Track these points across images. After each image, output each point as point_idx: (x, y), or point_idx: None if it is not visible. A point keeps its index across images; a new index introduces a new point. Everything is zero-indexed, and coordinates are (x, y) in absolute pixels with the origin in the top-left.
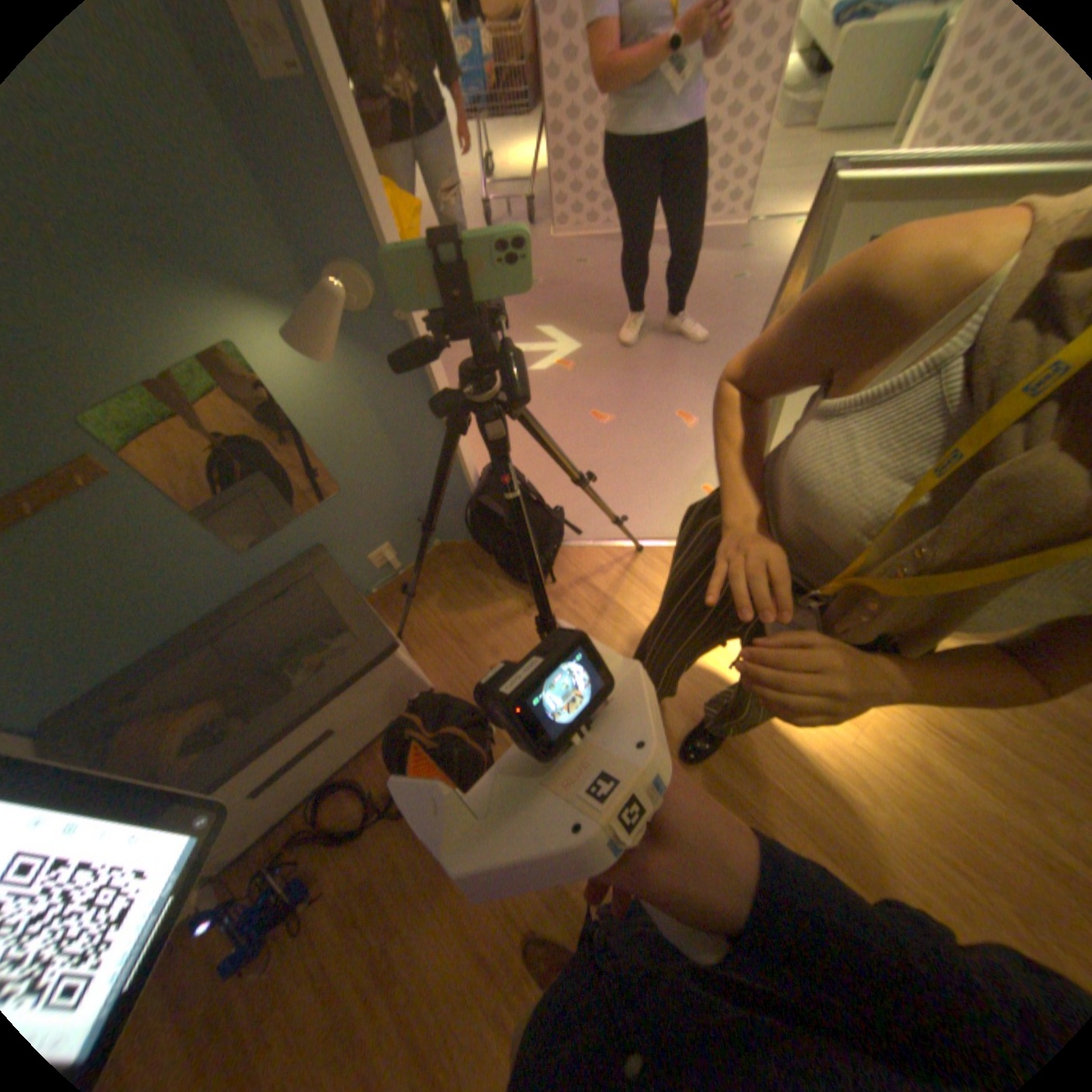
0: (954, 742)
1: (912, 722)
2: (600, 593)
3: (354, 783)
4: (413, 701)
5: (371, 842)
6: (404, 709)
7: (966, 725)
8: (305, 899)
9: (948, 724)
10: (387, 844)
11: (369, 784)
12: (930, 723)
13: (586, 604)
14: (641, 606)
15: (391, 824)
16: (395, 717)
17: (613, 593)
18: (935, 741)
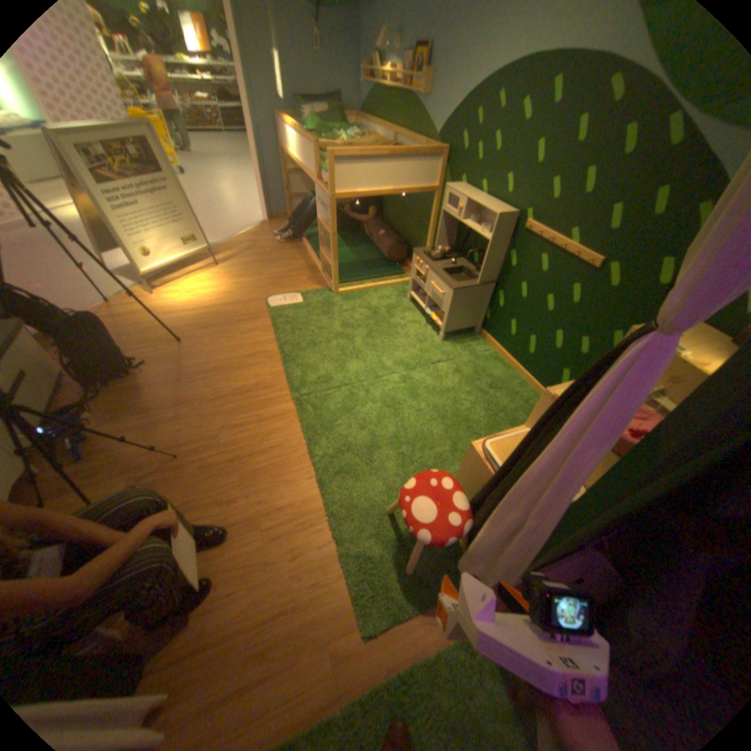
0: (236, 277)
1: (225, 280)
2: (103, 317)
3: (58, 410)
4: (54, 373)
5: (91, 408)
6: (52, 377)
7: (236, 274)
8: (82, 435)
9: (232, 276)
10: (99, 402)
11: (67, 404)
12: (229, 278)
13: (101, 321)
14: (124, 310)
15: (94, 399)
16: (51, 380)
17: (109, 314)
18: (233, 279)
